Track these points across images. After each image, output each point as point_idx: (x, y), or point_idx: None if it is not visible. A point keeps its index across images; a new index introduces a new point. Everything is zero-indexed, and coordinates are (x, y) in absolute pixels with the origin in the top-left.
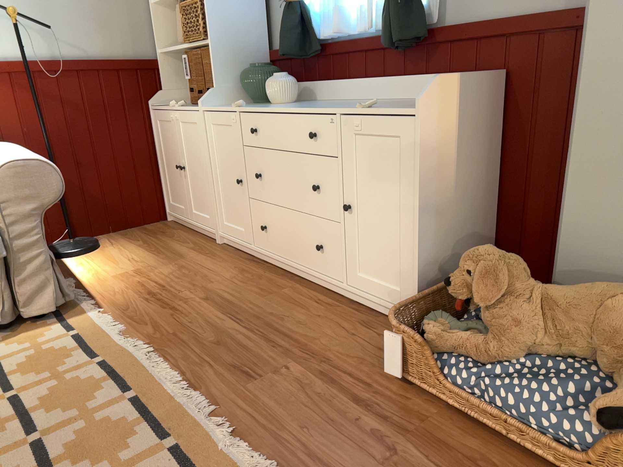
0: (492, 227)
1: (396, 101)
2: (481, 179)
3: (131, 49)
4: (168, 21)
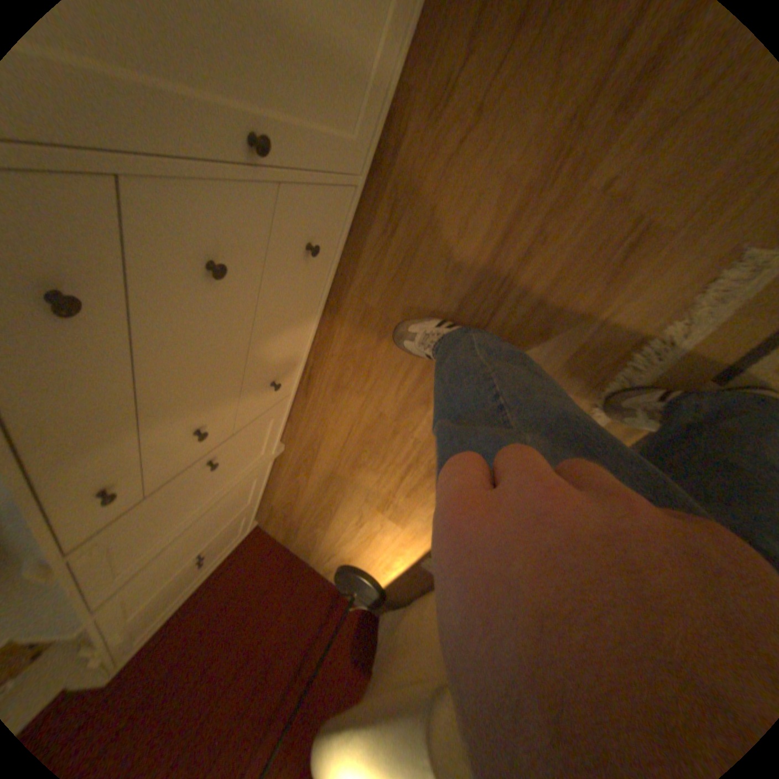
0: None
1: None
2: None
3: None
4: None
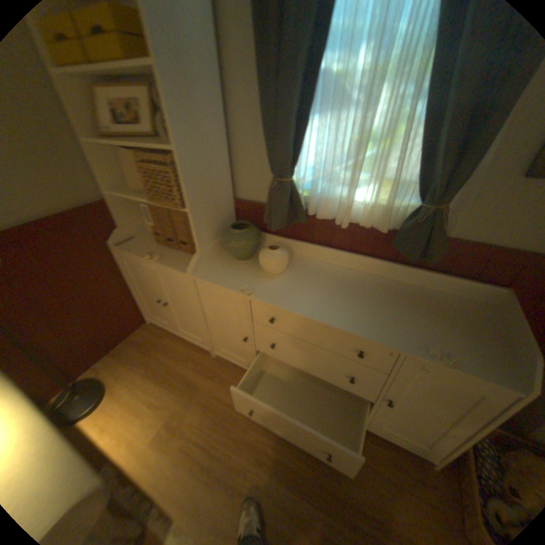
0: None
1: (397, 287)
2: None
3: (68, 193)
4: (104, 156)
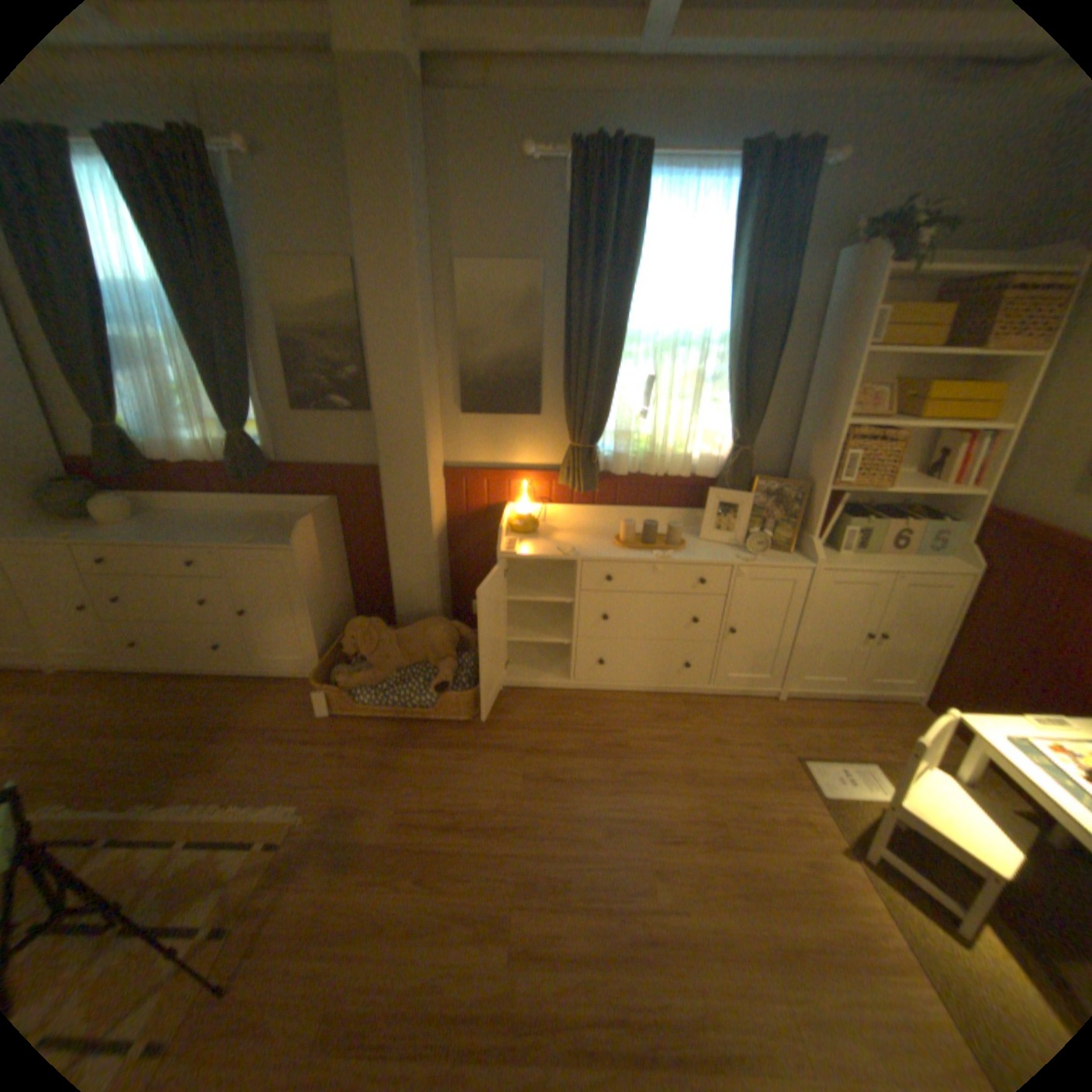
0: (351, 592)
1: (253, 515)
2: (338, 567)
3: None
4: None
